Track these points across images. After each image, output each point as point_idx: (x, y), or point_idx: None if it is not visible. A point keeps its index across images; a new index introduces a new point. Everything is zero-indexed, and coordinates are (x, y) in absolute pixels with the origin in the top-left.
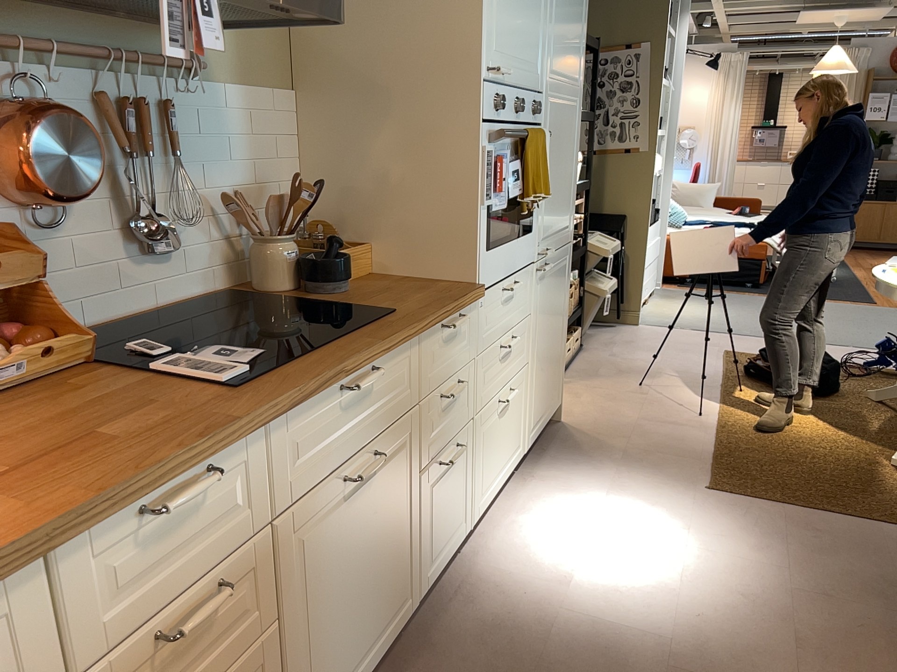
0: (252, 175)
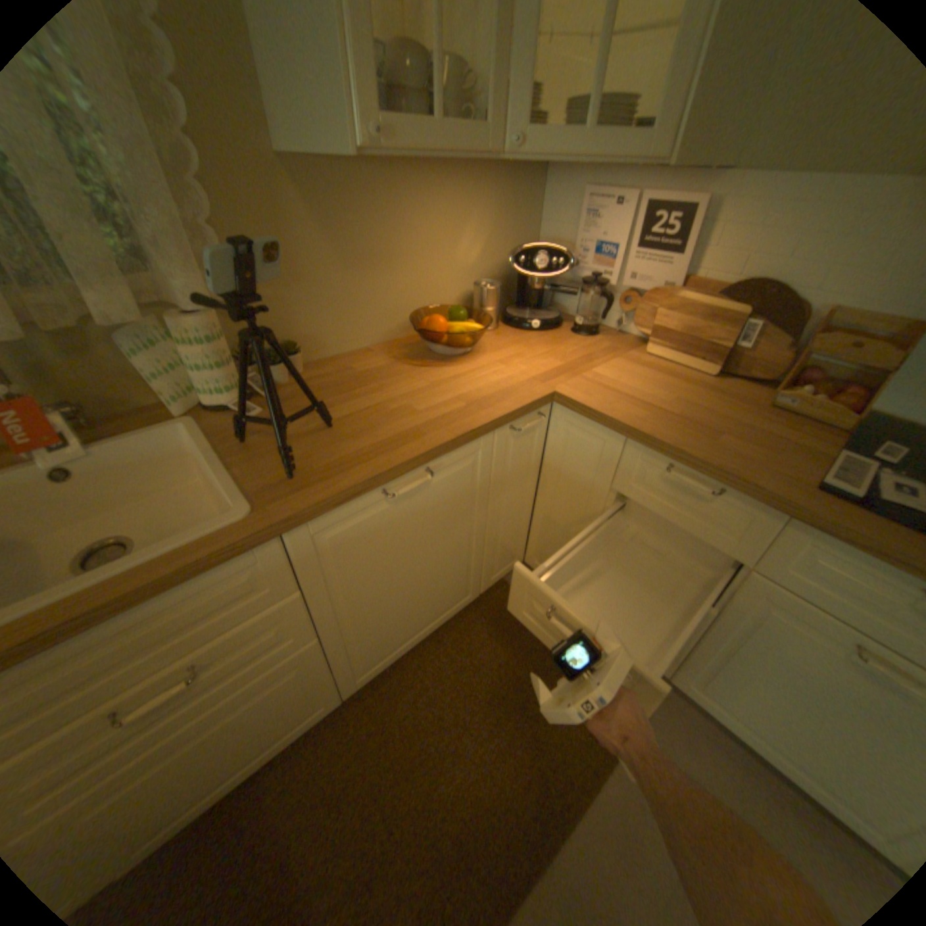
0: None
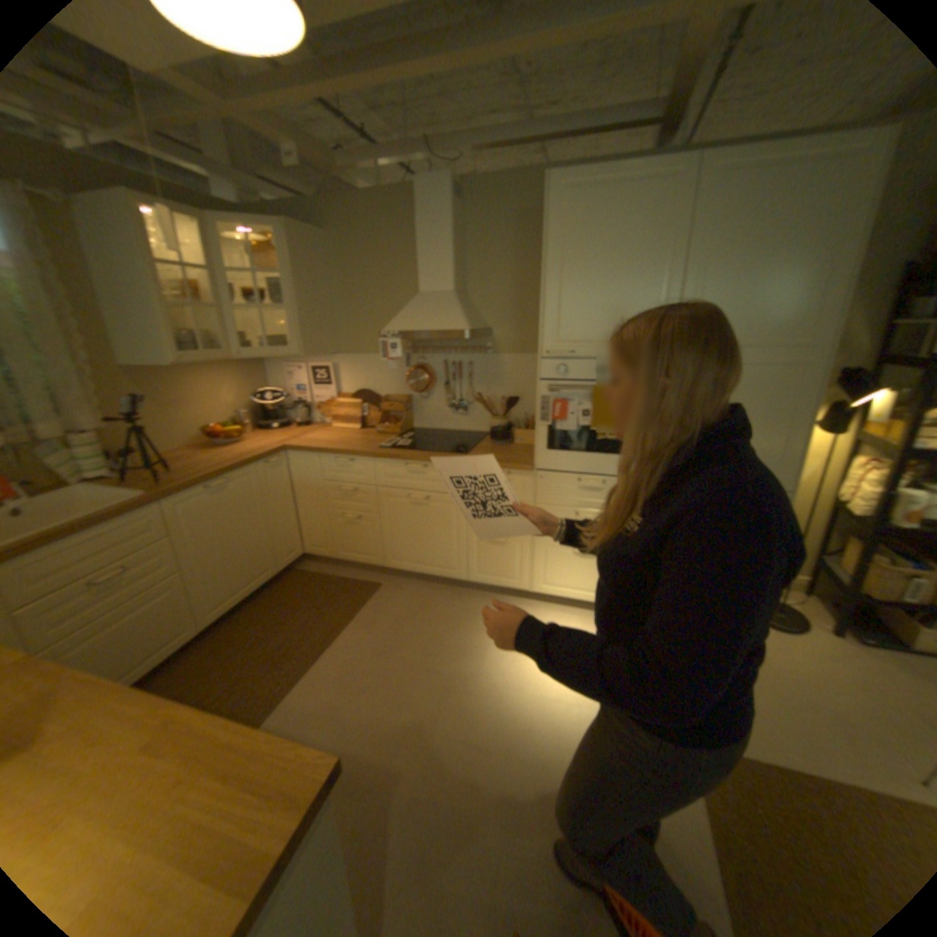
0: (514, 391)
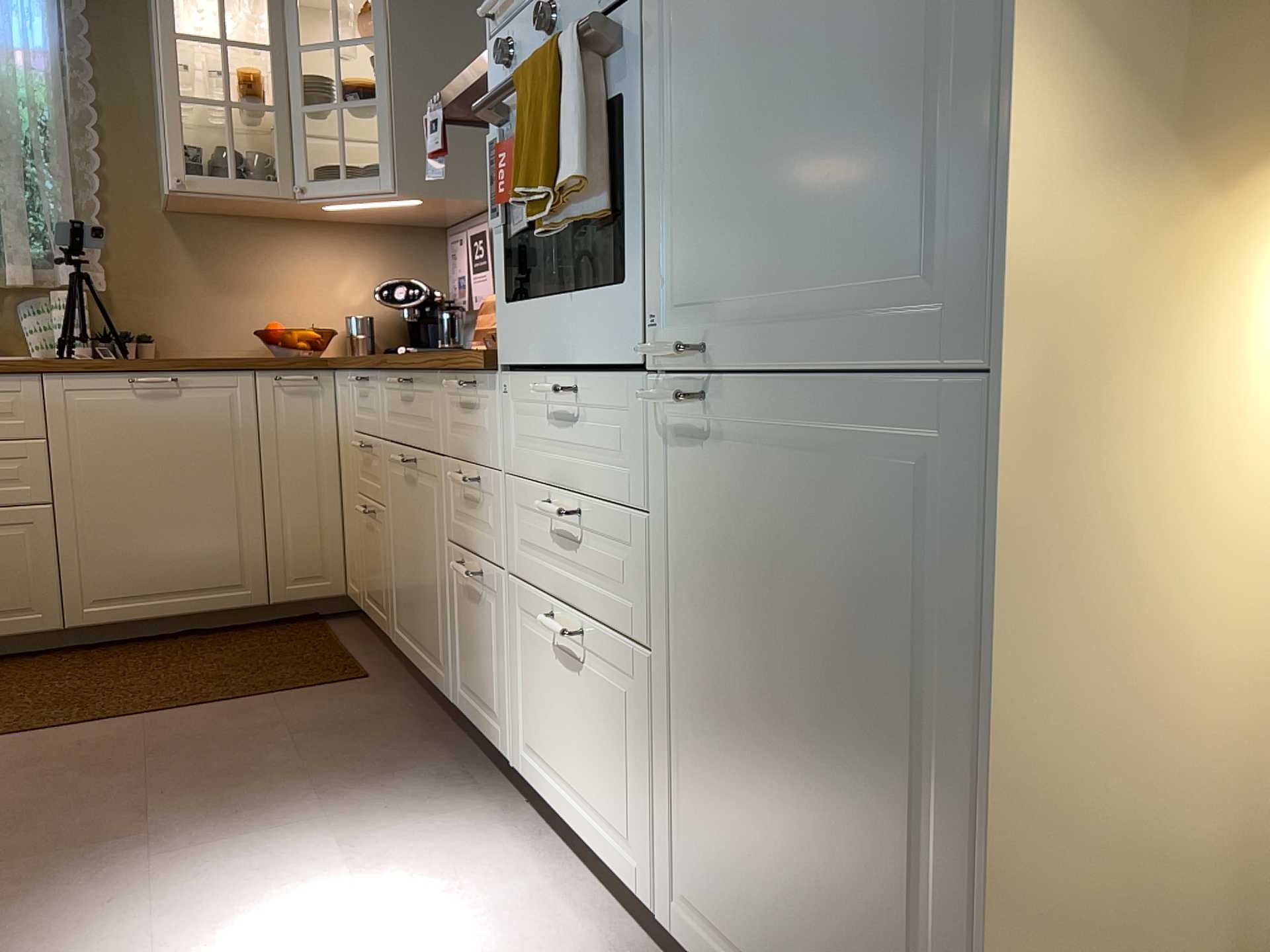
0: None
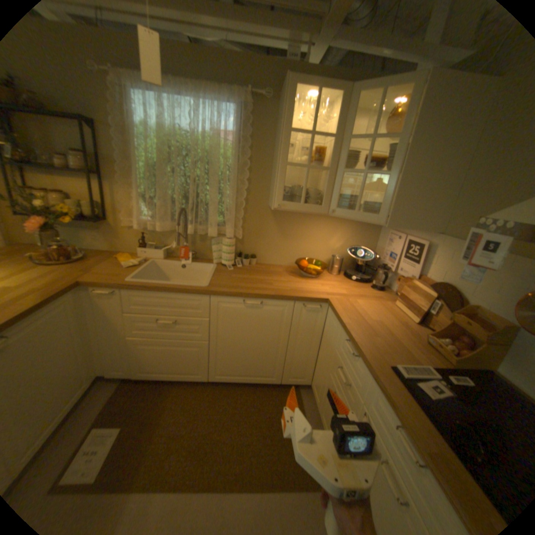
0: None
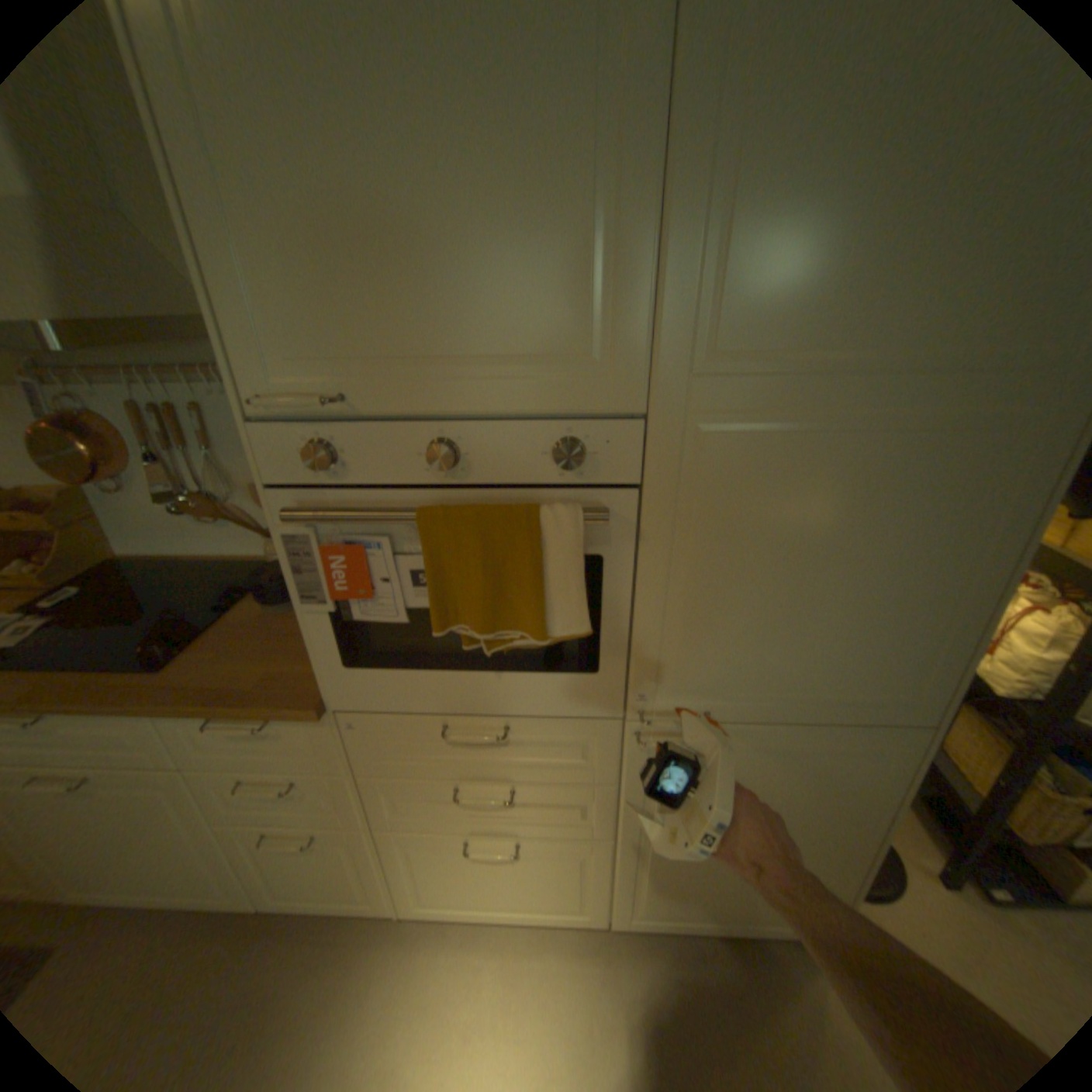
0: None
